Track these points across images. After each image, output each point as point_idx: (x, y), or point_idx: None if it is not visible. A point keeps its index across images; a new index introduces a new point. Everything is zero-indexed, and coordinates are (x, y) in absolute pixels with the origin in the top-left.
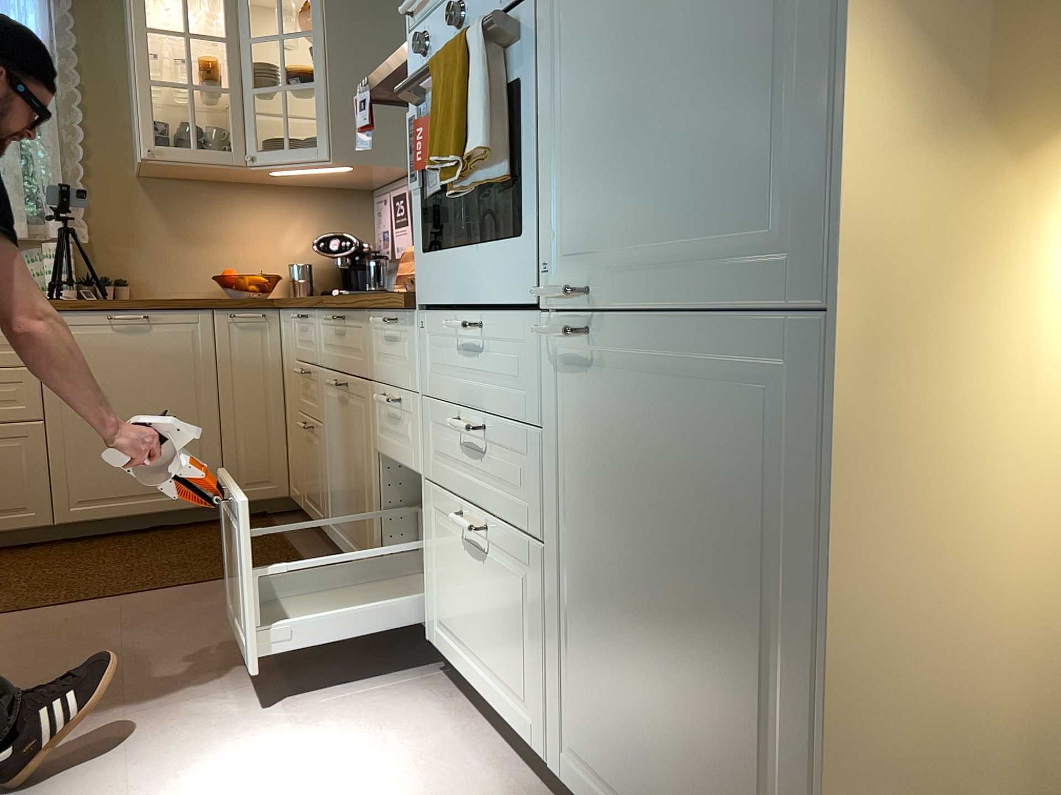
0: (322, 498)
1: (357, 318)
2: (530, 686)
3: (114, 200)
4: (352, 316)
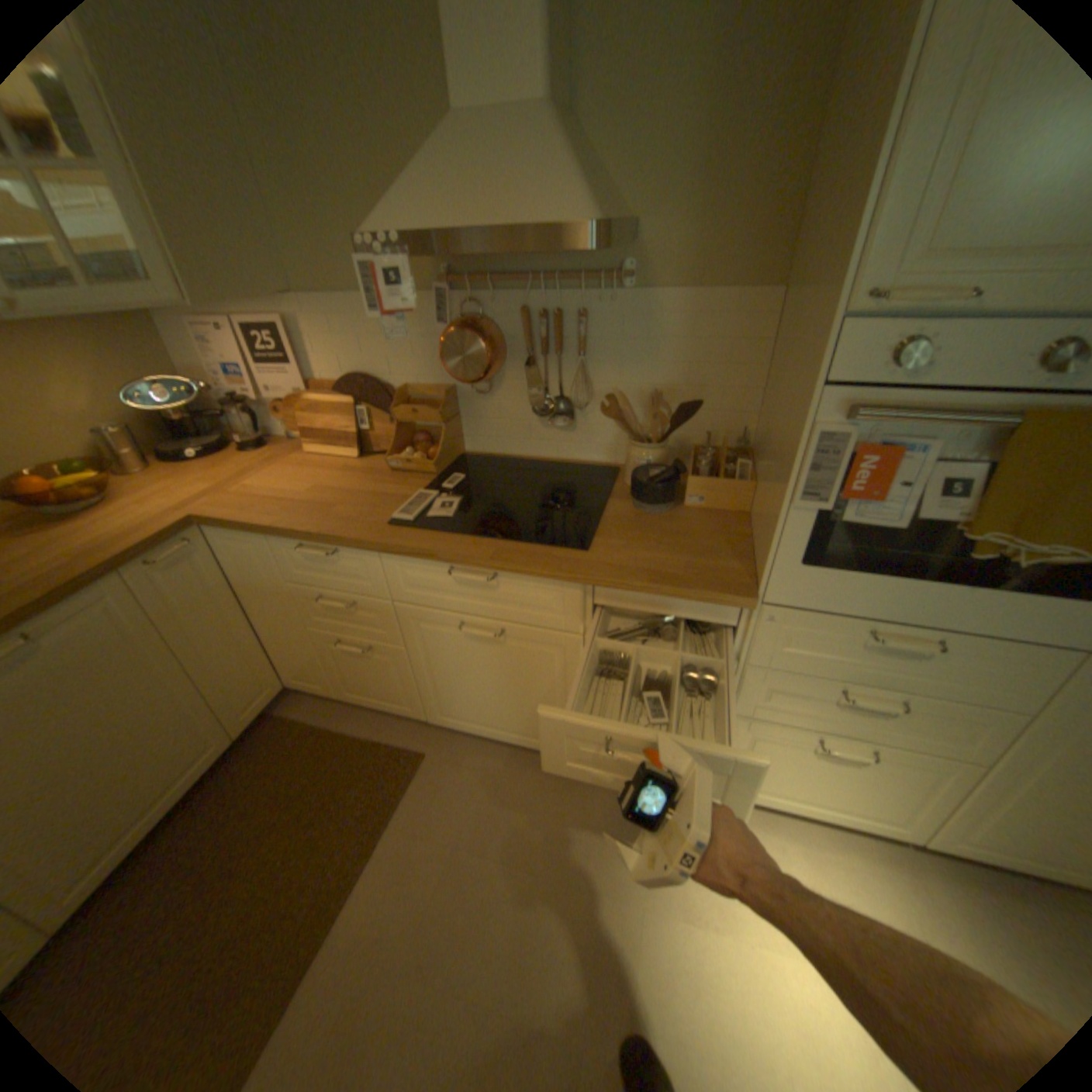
0: (407, 698)
1: (546, 581)
2: (909, 817)
3: None
4: (527, 578)
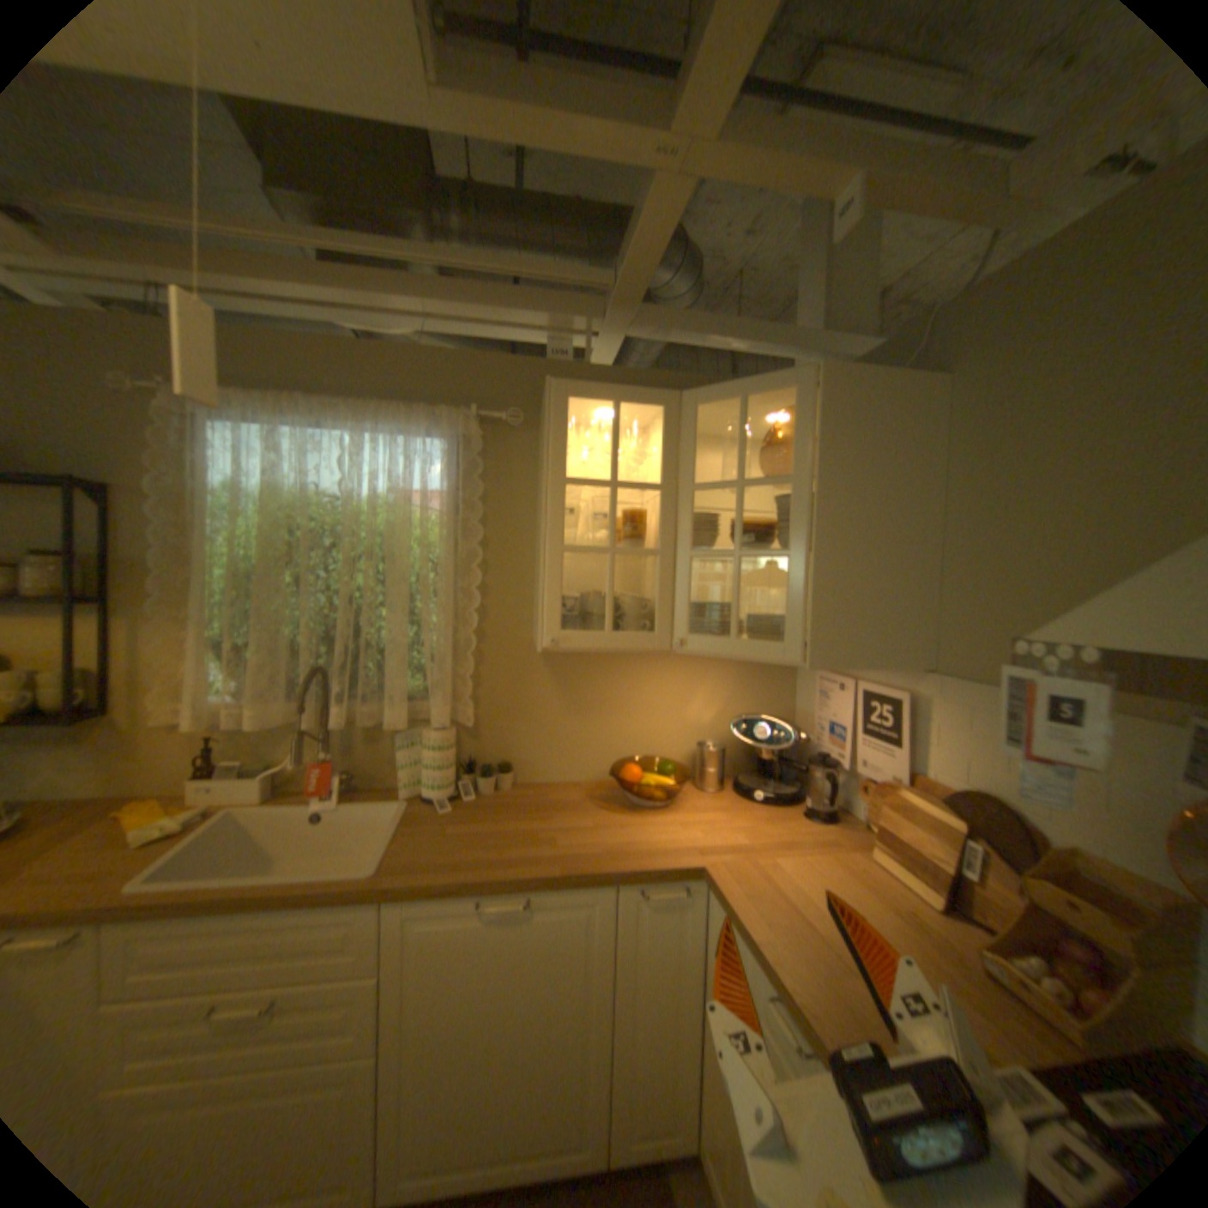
0: None
1: None
2: None
3: (507, 666)
4: None
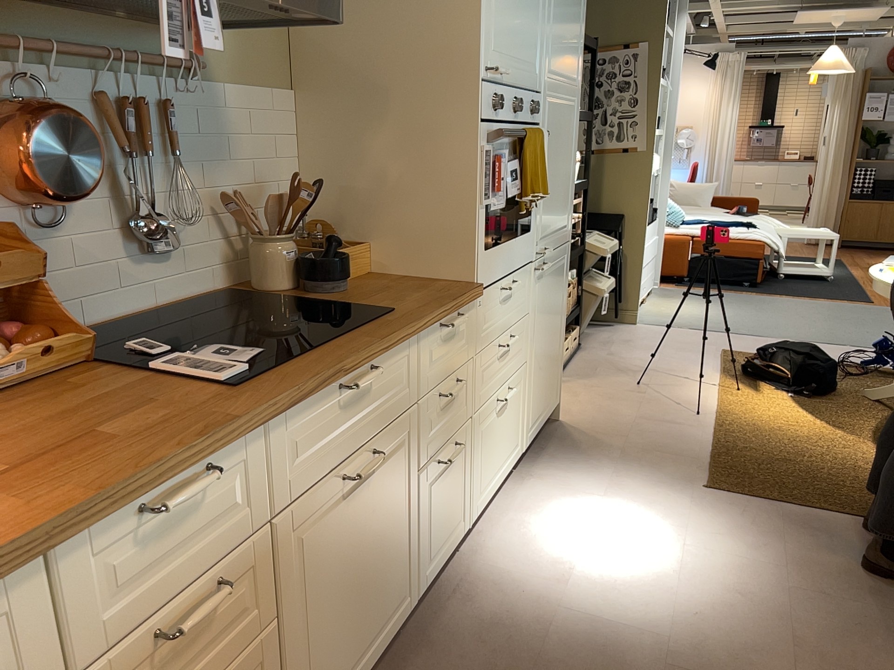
0: None
1: (398, 350)
2: (518, 431)
3: None
4: (388, 355)
